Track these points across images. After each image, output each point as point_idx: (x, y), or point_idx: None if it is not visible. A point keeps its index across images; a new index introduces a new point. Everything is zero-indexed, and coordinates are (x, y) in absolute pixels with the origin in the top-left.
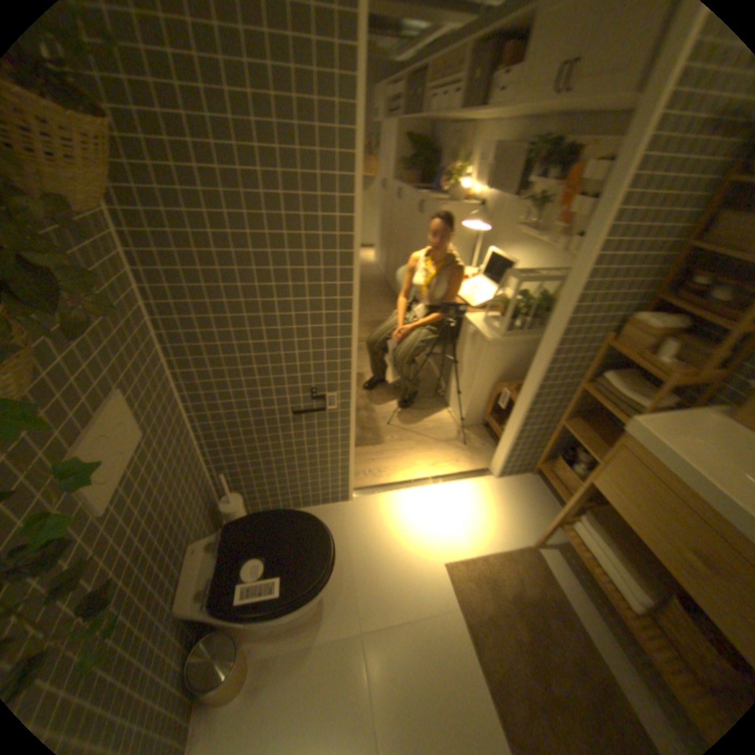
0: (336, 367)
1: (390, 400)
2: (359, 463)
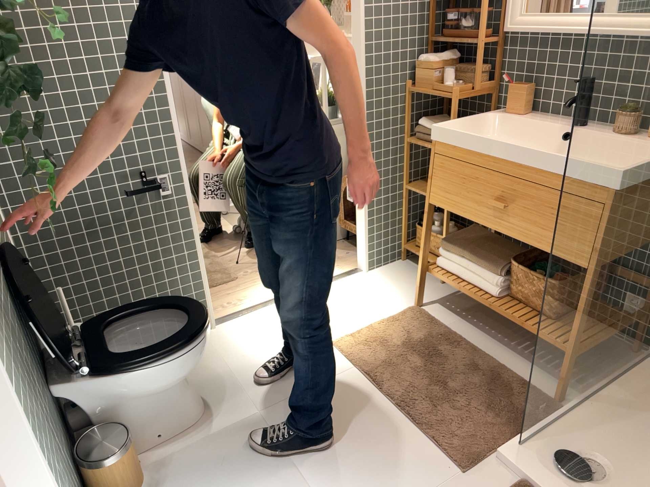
0: (161, 144)
1: (233, 245)
2: (214, 300)
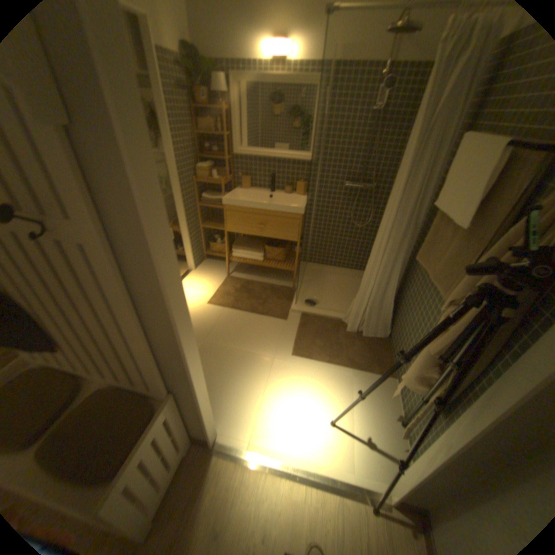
0: None
1: None
2: None
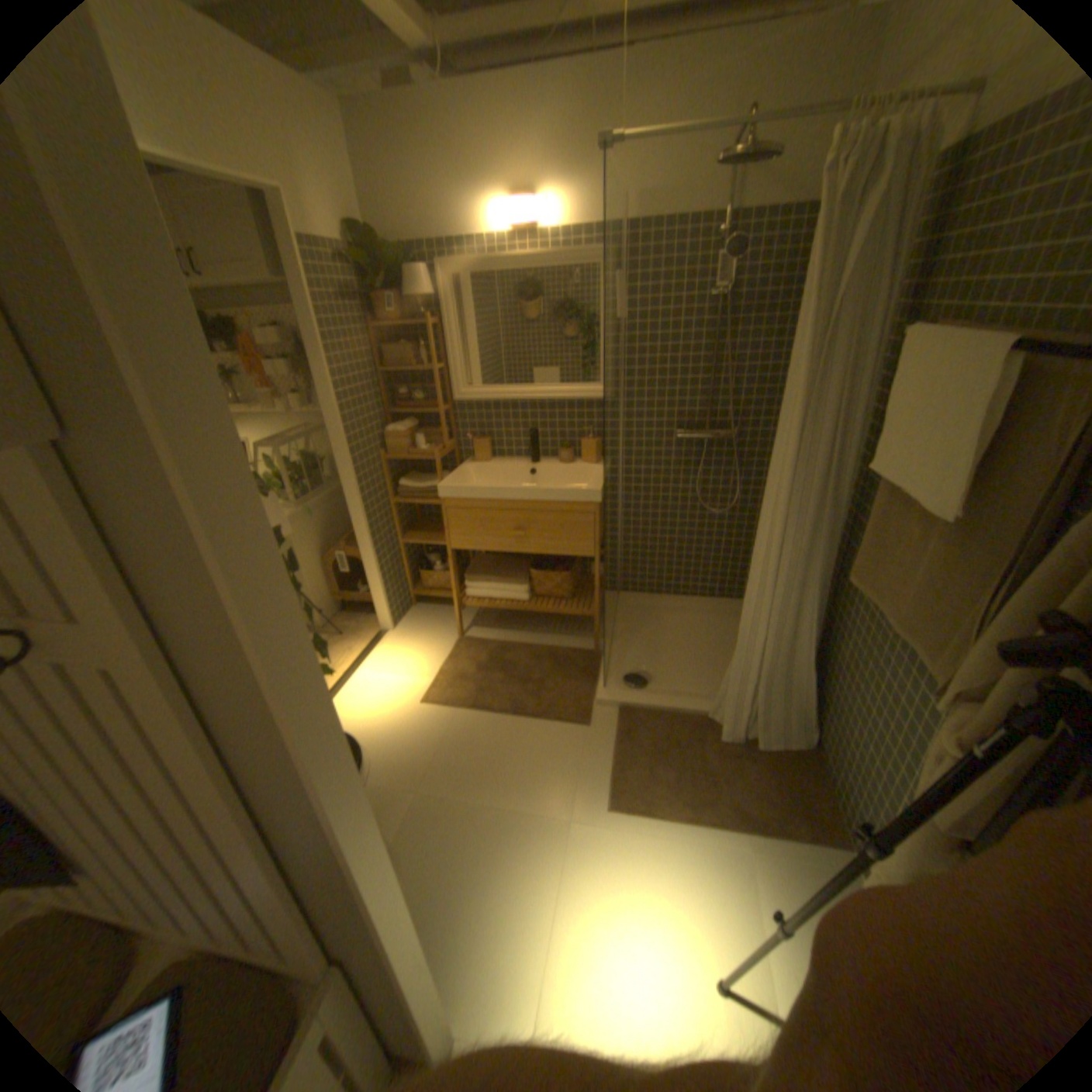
0: None
1: None
2: None
